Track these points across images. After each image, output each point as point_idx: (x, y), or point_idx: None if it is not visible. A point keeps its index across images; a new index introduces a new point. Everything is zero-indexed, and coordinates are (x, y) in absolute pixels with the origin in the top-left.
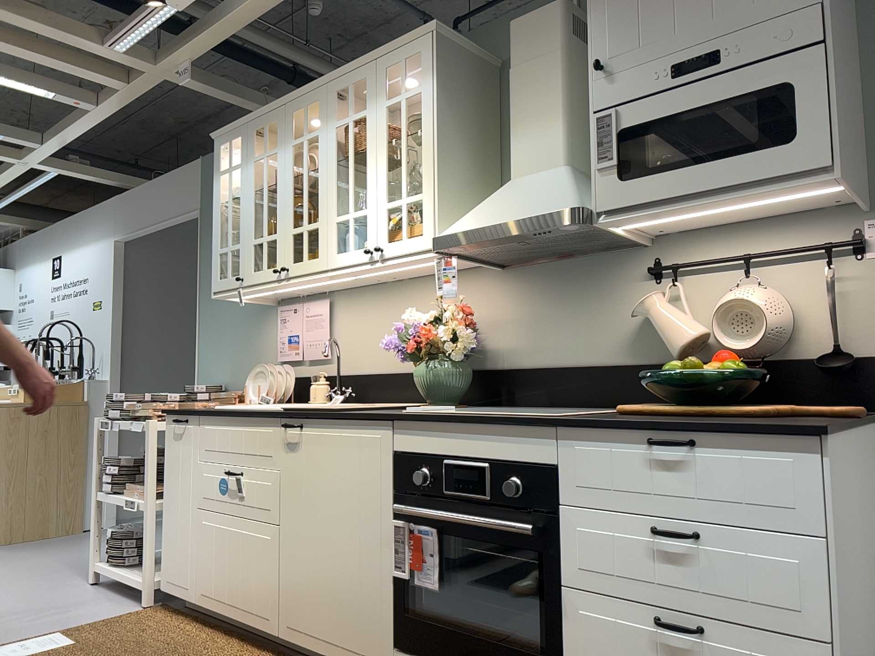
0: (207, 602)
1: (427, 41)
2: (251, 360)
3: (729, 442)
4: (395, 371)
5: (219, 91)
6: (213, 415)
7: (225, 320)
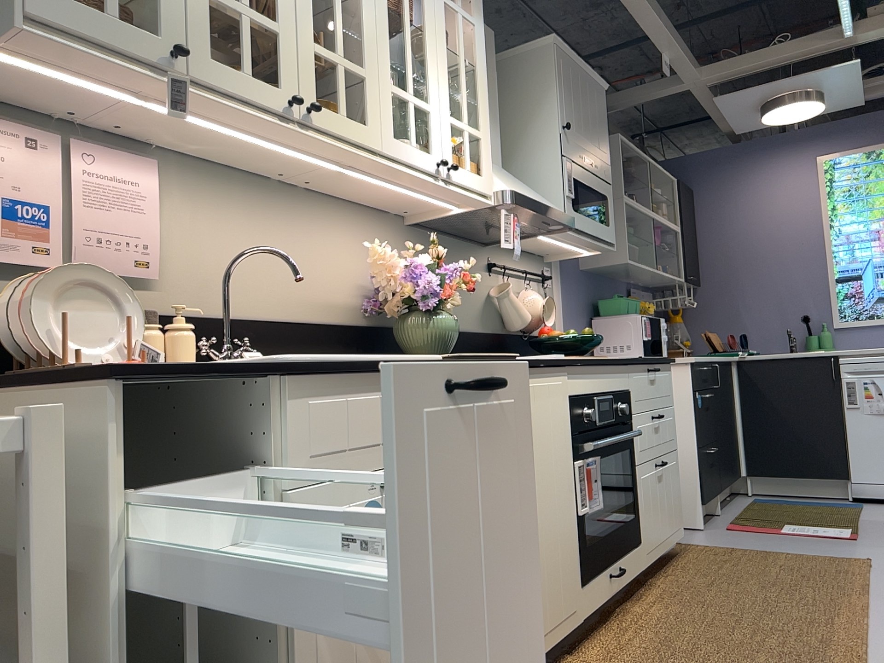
0: None
1: None
2: None
3: (661, 368)
4: (292, 319)
5: None
6: (341, 371)
7: None
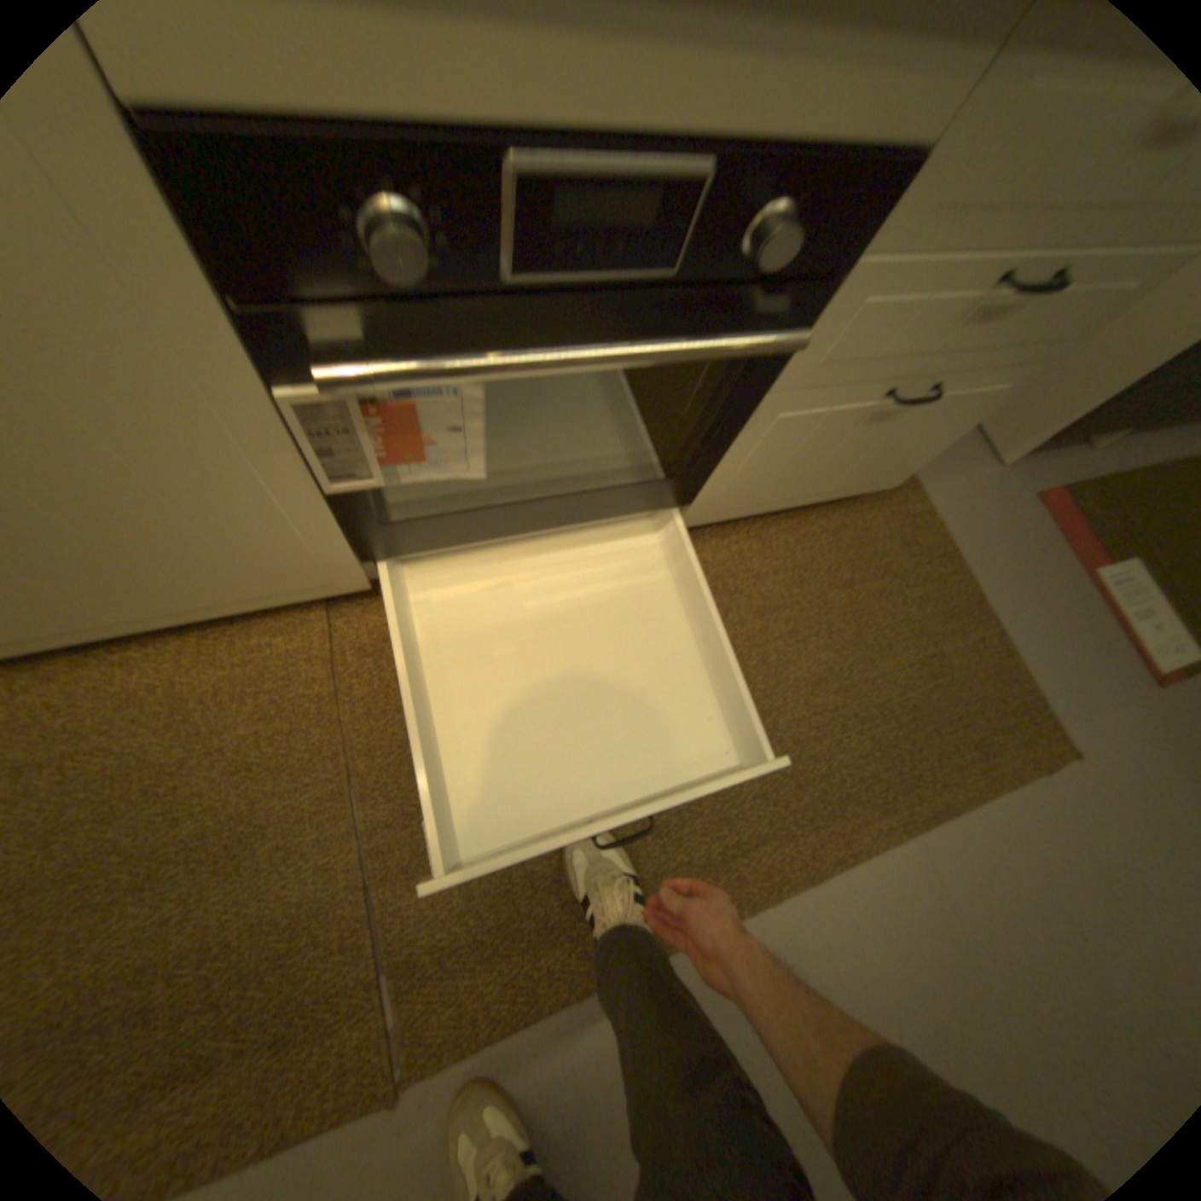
0: None
1: None
2: None
3: None
4: None
5: None
6: None
7: None
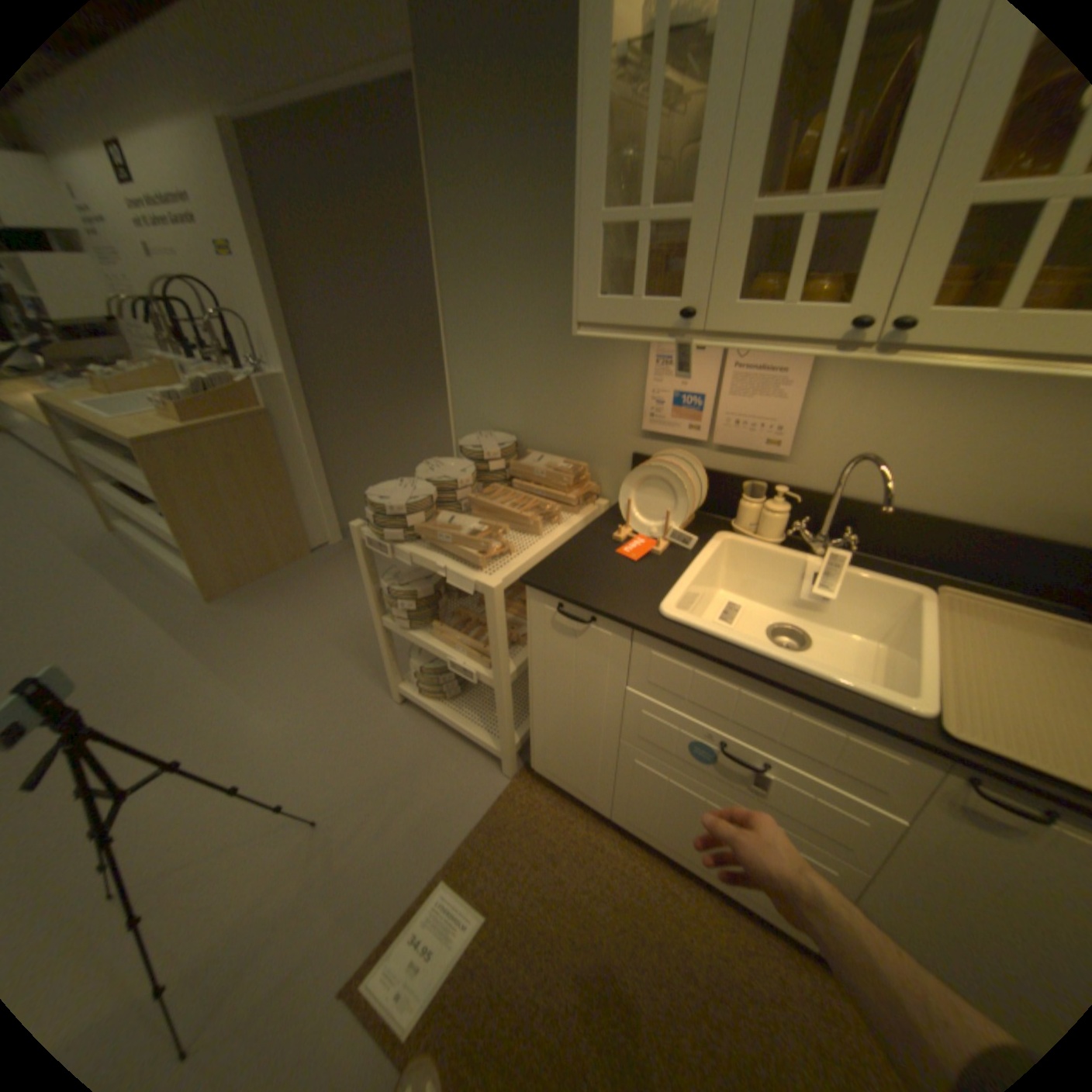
0: (642, 836)
1: None
2: (572, 411)
3: None
4: (982, 523)
5: None
6: (691, 654)
7: (505, 328)
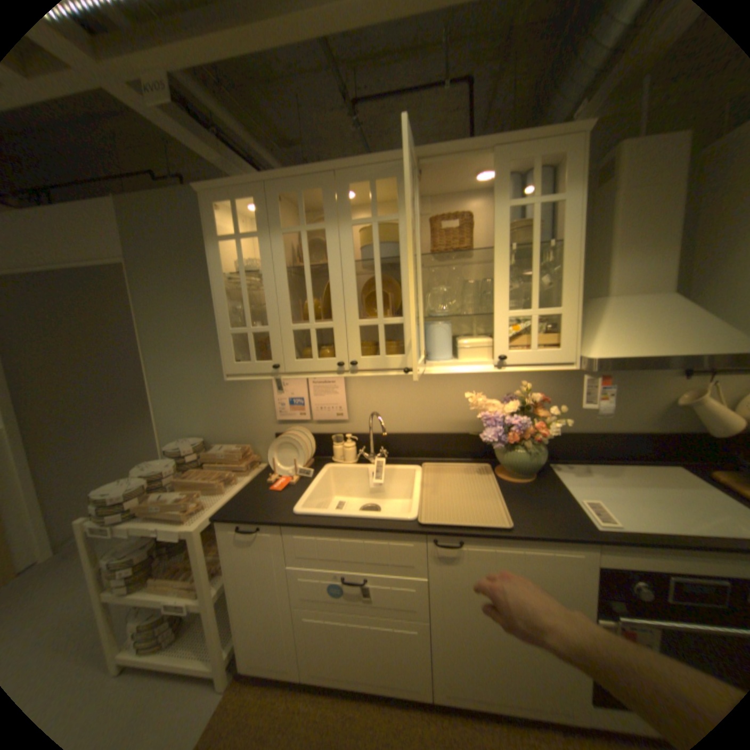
0: (321, 682)
1: (579, 140)
2: (236, 417)
3: None
4: (428, 432)
5: (175, 121)
6: (311, 528)
7: (190, 378)
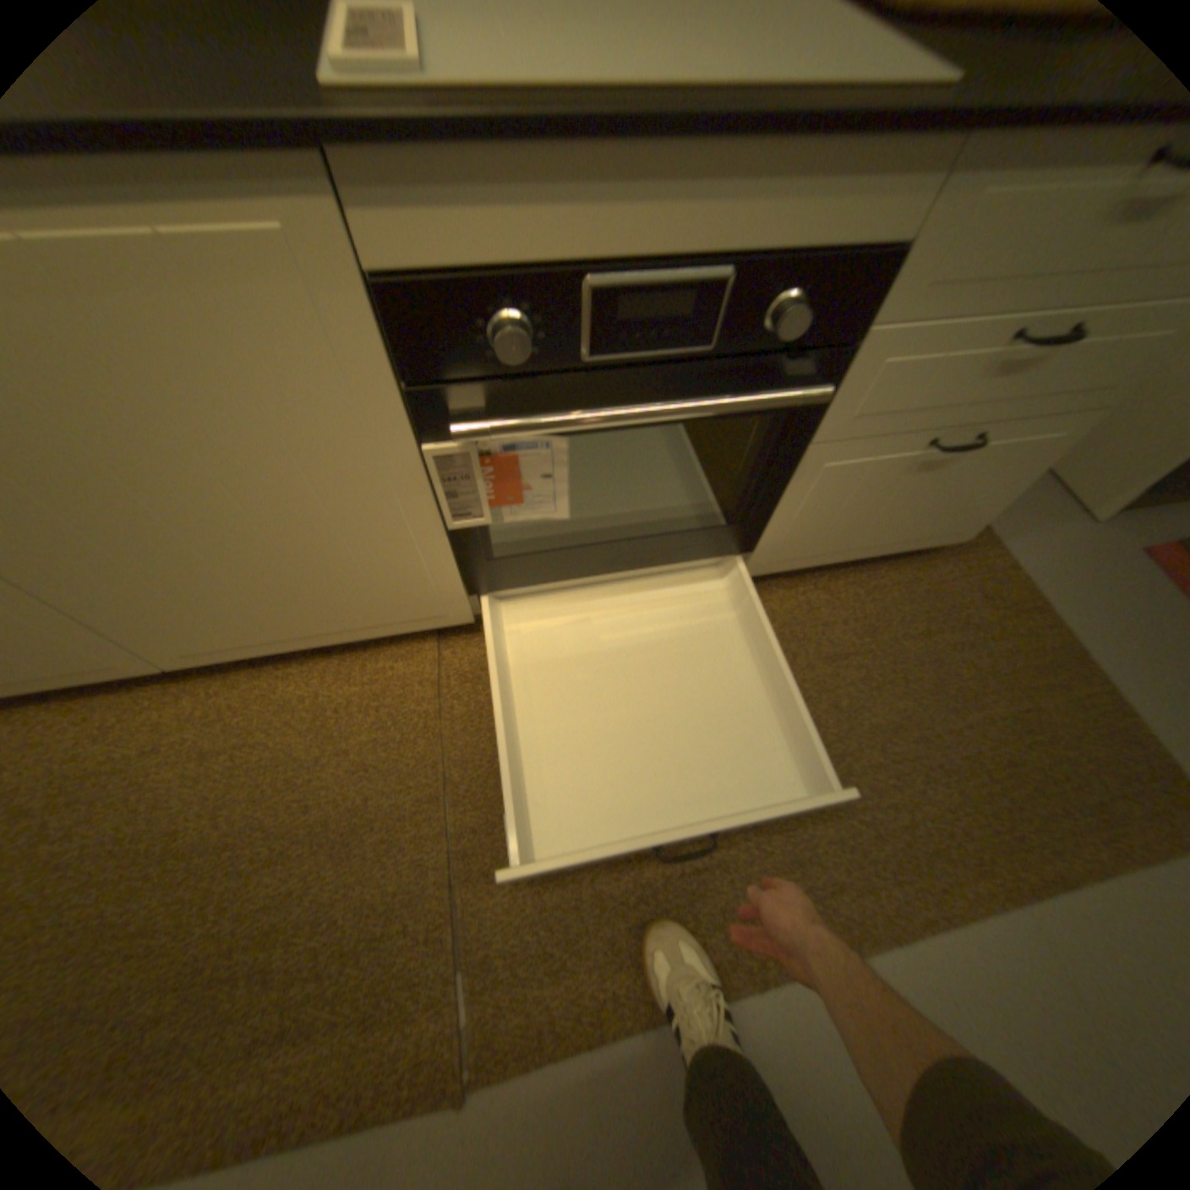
0: None
1: None
2: None
3: None
4: None
5: None
6: None
7: None
